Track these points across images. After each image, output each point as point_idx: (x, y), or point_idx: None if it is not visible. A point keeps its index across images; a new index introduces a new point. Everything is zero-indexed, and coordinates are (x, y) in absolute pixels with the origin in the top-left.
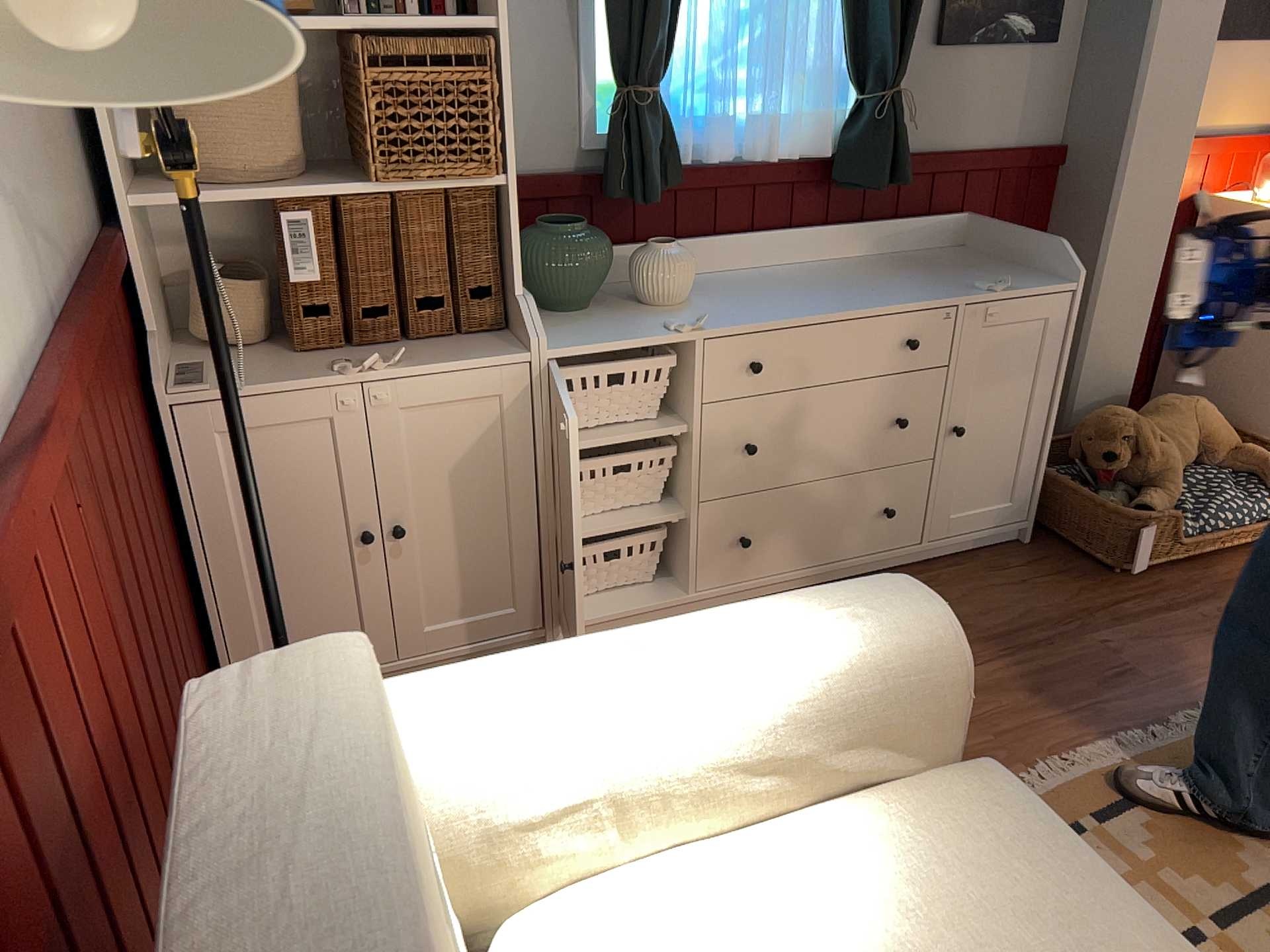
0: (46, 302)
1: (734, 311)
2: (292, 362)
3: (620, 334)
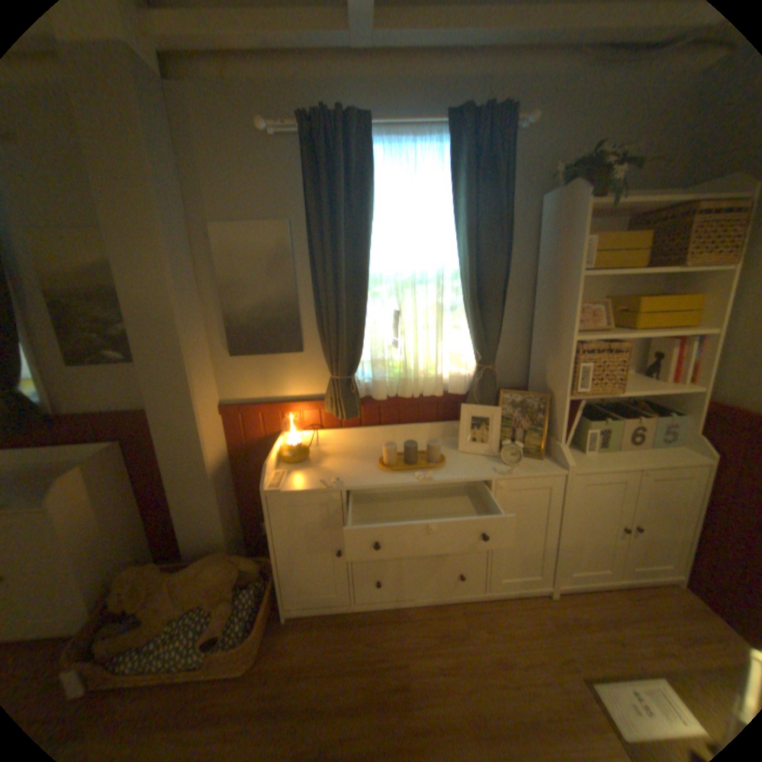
0: None
1: None
2: None
3: None
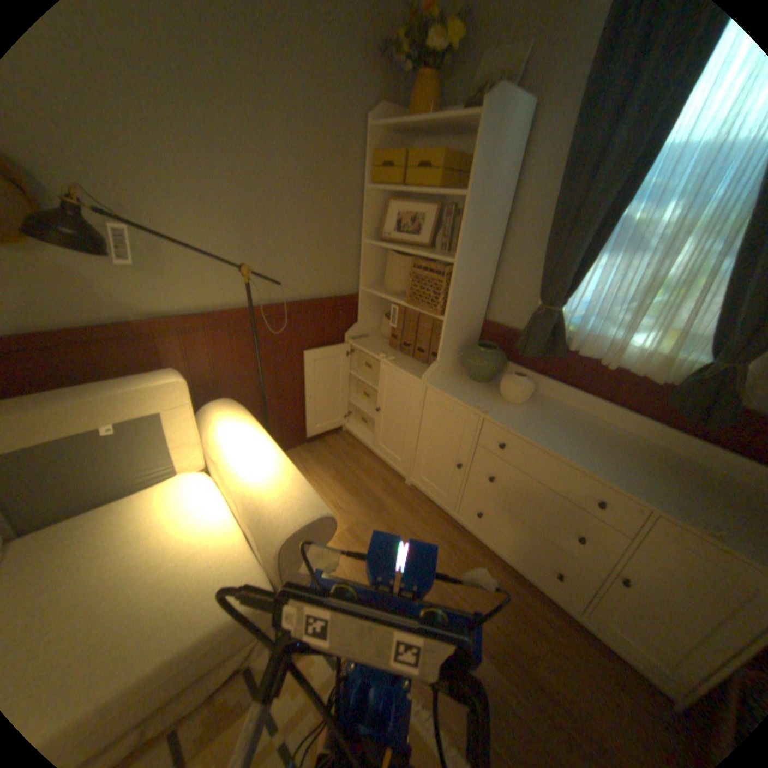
0: (275, 298)
1: (522, 419)
2: (383, 347)
3: (460, 395)
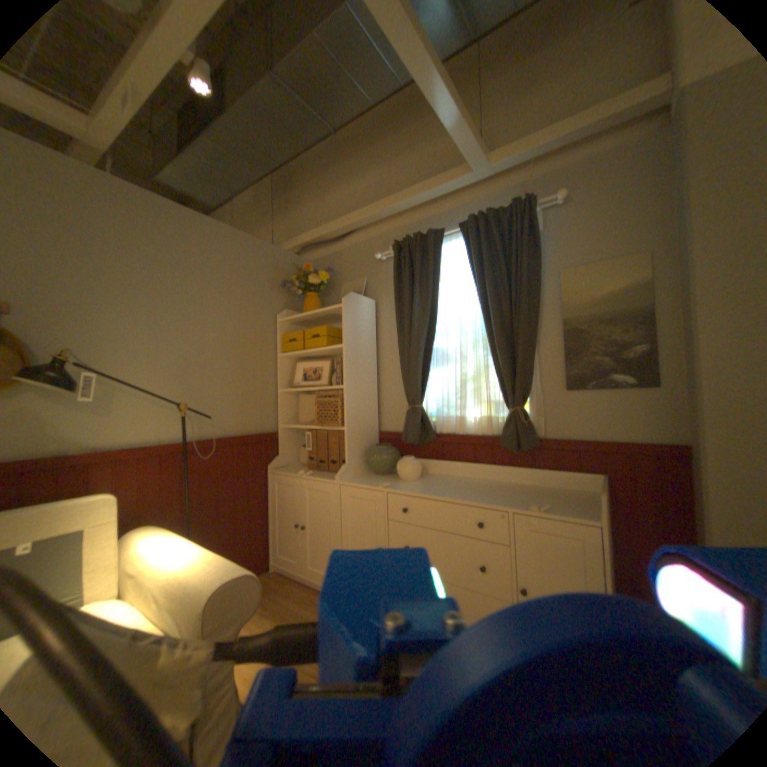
0: (205, 436)
1: (415, 487)
2: (302, 470)
3: (367, 483)
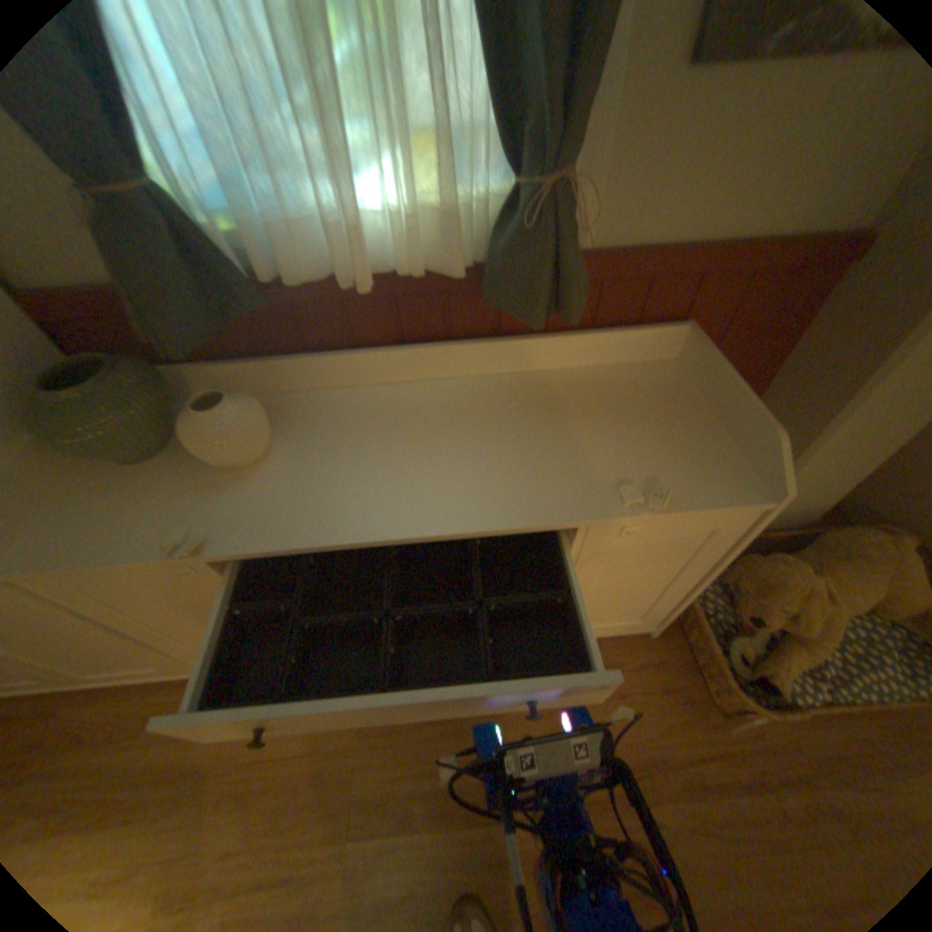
0: None
1: (288, 496)
2: None
3: (114, 539)
